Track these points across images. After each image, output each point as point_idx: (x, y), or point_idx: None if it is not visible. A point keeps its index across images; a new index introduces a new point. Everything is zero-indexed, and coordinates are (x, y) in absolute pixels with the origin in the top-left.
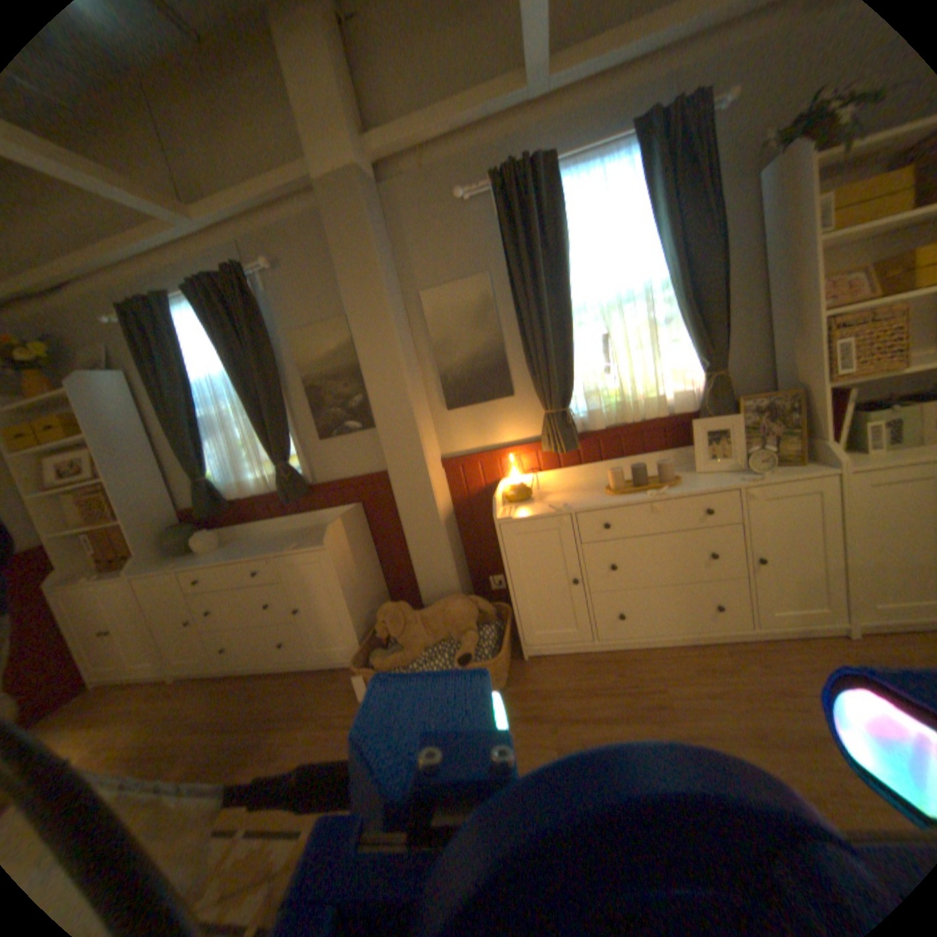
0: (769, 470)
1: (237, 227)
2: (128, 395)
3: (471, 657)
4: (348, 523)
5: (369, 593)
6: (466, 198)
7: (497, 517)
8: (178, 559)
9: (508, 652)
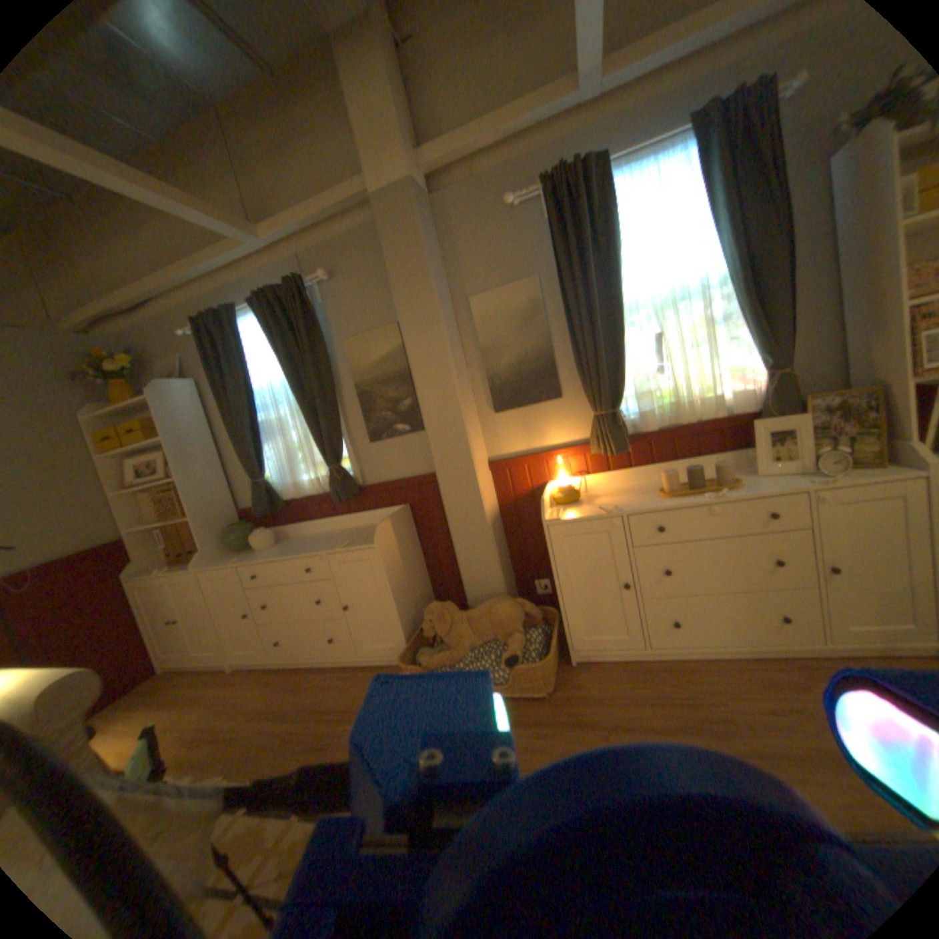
0: (843, 472)
1: (298, 242)
2: (198, 400)
3: (518, 659)
4: (396, 522)
5: (415, 593)
6: (516, 203)
7: (545, 518)
8: (238, 554)
9: (555, 656)
